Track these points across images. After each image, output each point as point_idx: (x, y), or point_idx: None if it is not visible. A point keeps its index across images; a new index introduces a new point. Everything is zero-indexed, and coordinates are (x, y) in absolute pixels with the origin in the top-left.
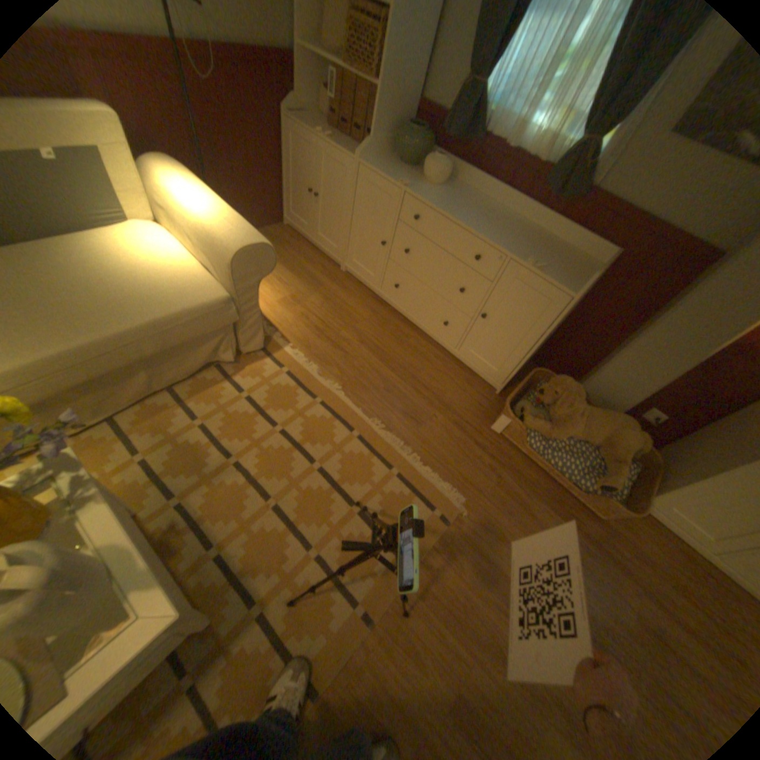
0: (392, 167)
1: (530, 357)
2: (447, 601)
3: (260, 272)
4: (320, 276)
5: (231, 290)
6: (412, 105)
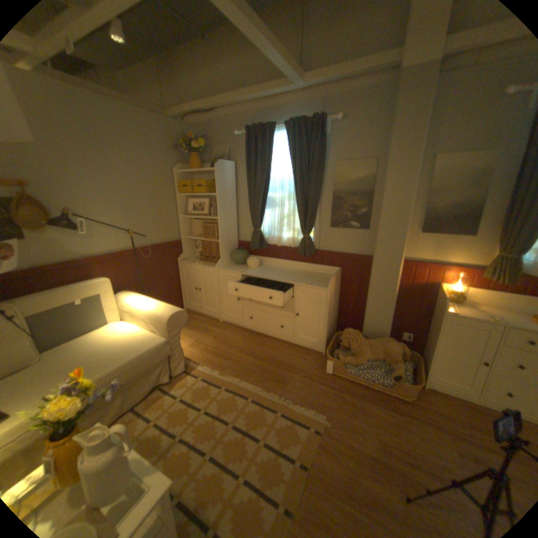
0: (233, 267)
1: (328, 326)
2: (336, 484)
3: (180, 325)
4: (209, 327)
5: (166, 337)
6: (235, 243)
